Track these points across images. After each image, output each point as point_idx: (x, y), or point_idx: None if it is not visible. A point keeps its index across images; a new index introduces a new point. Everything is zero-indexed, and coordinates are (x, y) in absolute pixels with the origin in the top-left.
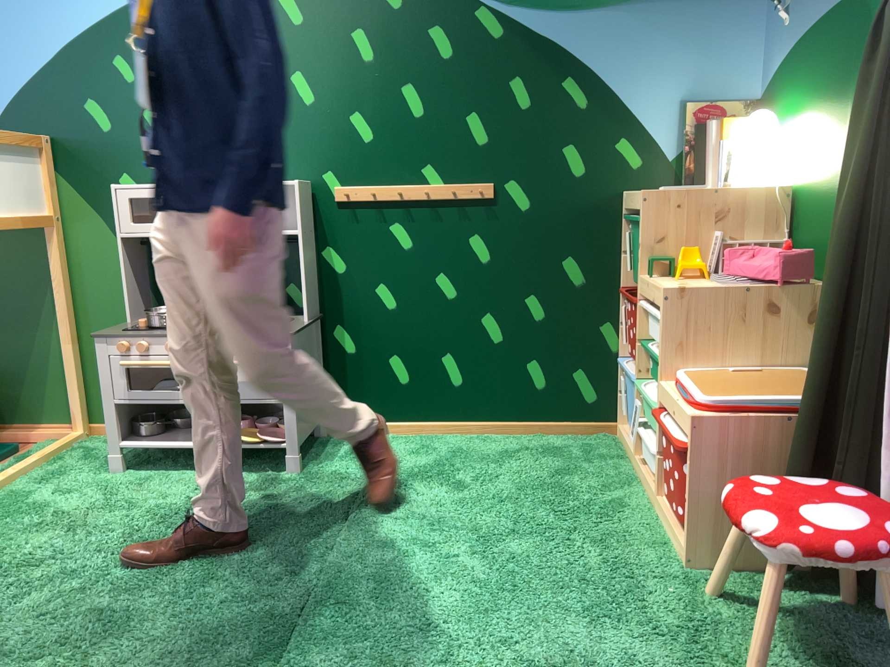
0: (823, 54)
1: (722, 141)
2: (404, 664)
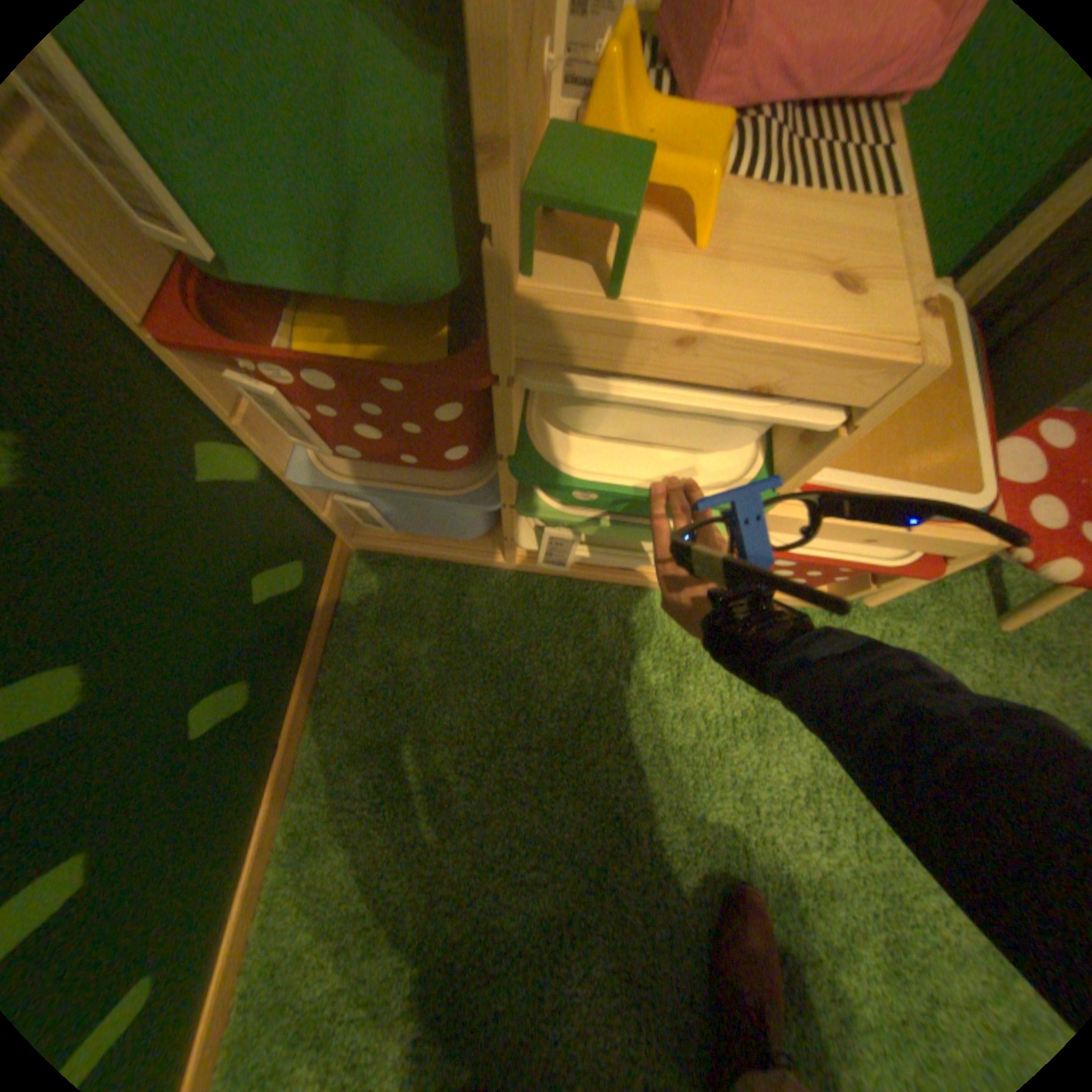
0: None
1: None
2: None
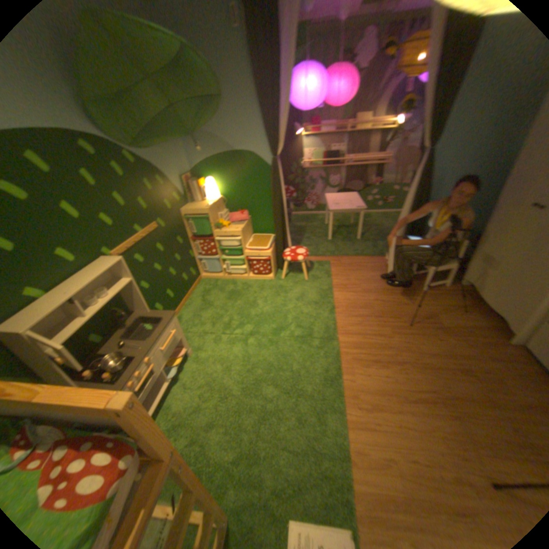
0: (225, 163)
1: (199, 187)
2: (299, 319)
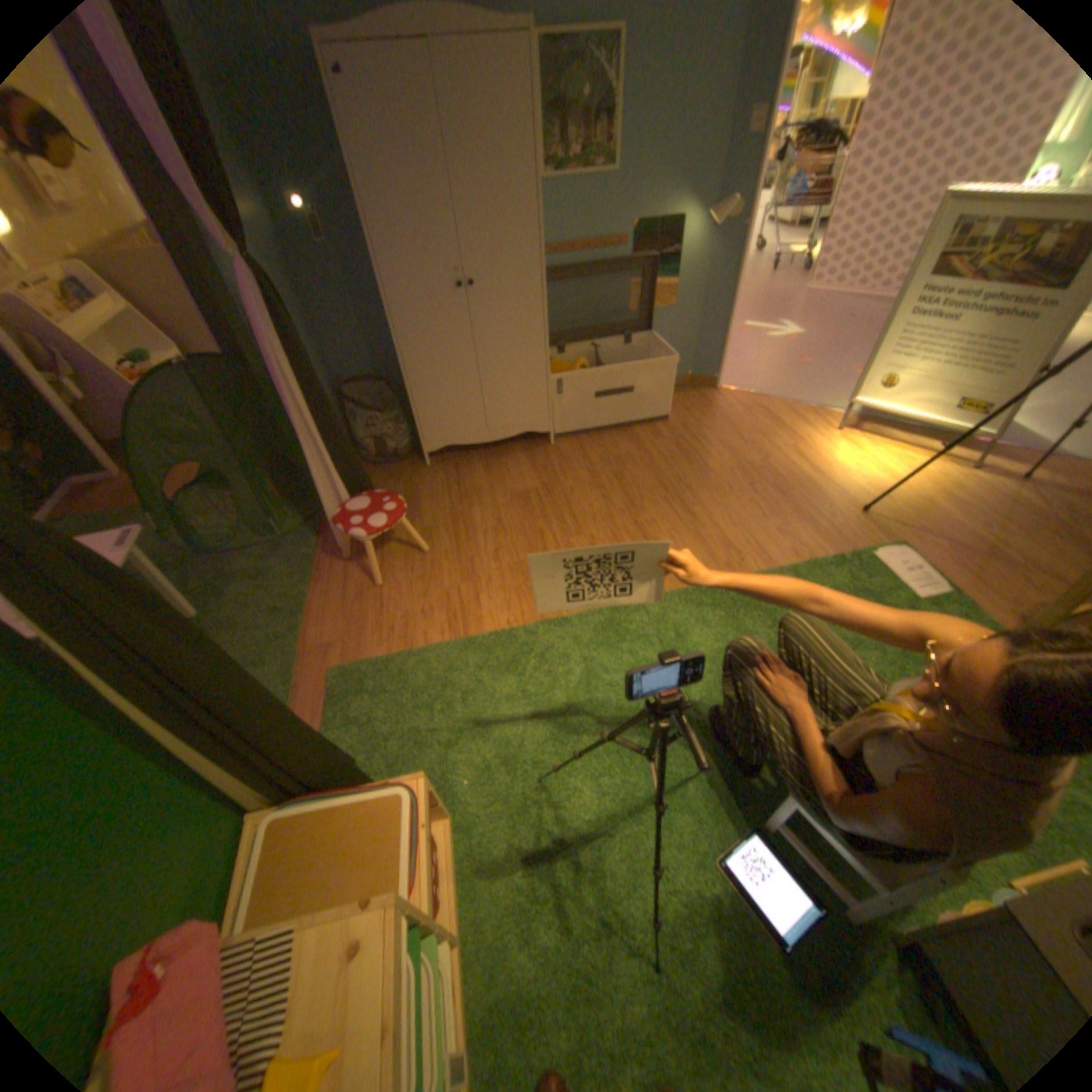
0: None
1: None
2: (608, 679)
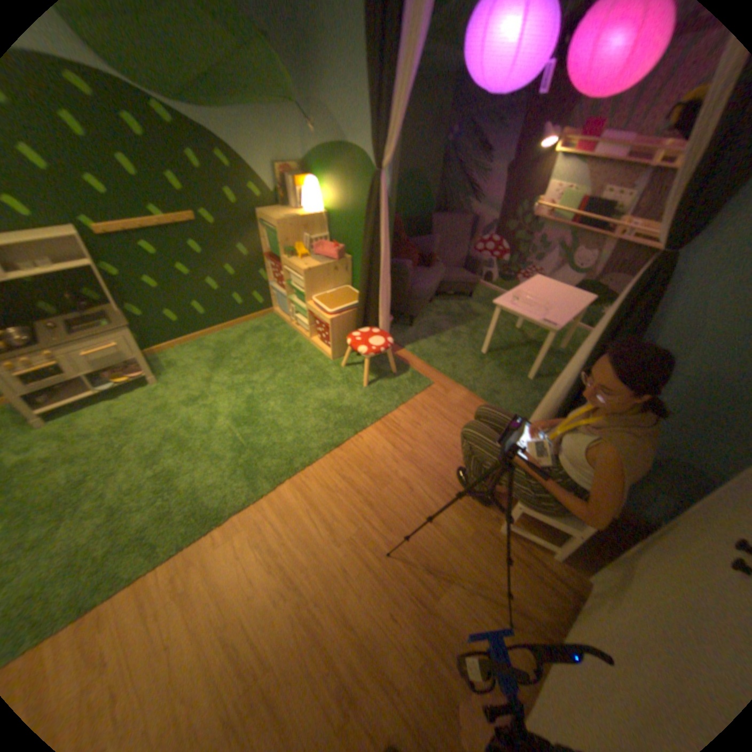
0: (335, 161)
1: (296, 188)
2: (282, 428)
